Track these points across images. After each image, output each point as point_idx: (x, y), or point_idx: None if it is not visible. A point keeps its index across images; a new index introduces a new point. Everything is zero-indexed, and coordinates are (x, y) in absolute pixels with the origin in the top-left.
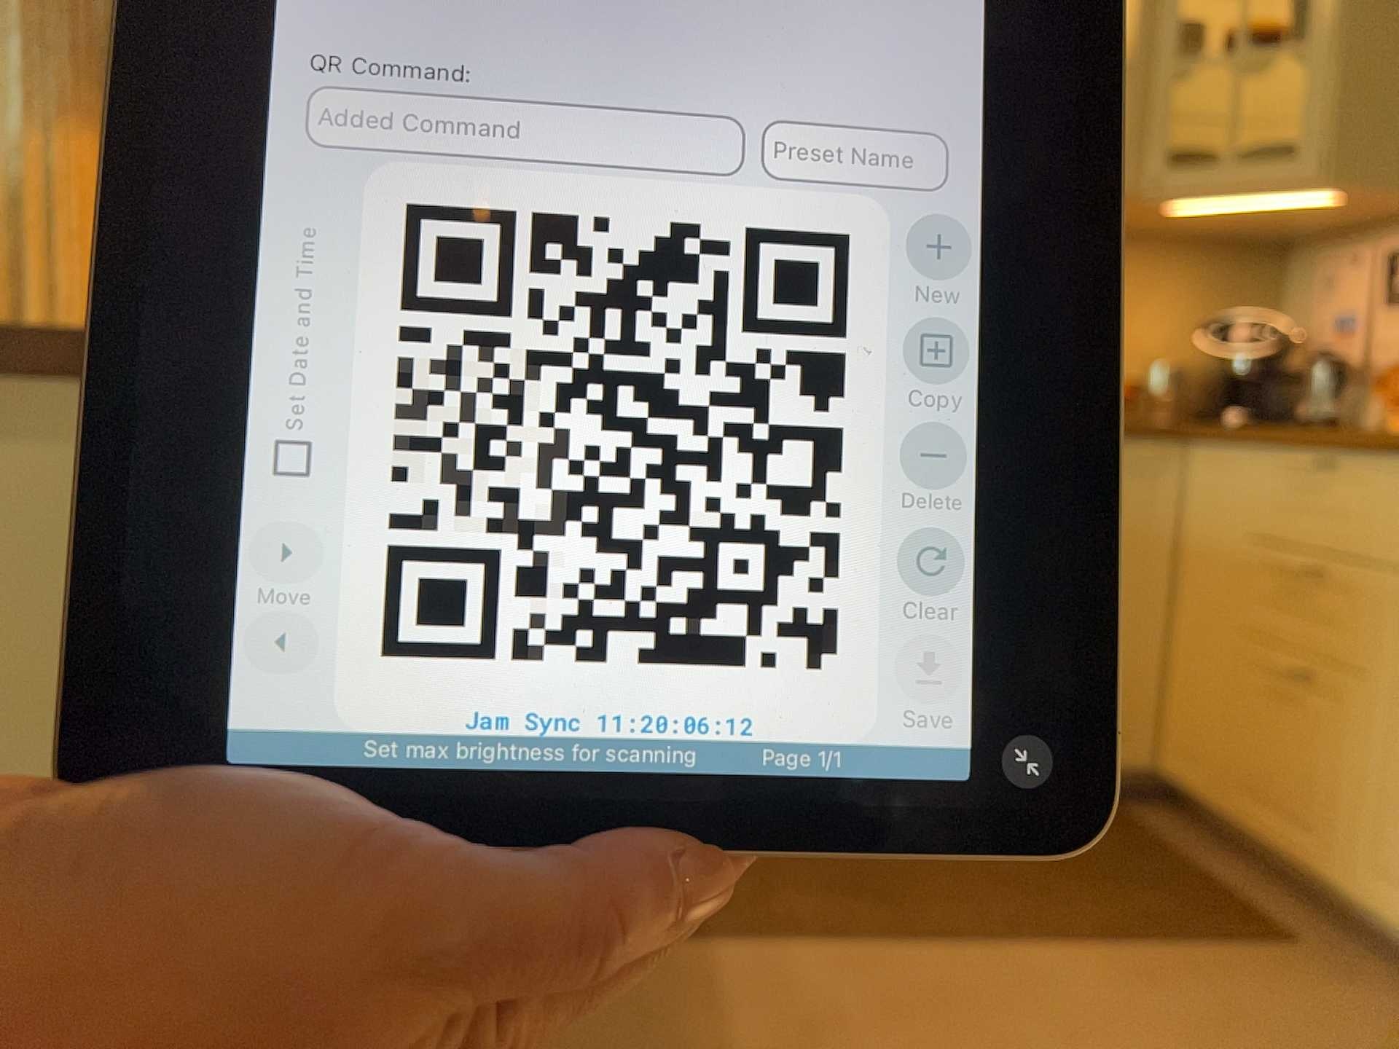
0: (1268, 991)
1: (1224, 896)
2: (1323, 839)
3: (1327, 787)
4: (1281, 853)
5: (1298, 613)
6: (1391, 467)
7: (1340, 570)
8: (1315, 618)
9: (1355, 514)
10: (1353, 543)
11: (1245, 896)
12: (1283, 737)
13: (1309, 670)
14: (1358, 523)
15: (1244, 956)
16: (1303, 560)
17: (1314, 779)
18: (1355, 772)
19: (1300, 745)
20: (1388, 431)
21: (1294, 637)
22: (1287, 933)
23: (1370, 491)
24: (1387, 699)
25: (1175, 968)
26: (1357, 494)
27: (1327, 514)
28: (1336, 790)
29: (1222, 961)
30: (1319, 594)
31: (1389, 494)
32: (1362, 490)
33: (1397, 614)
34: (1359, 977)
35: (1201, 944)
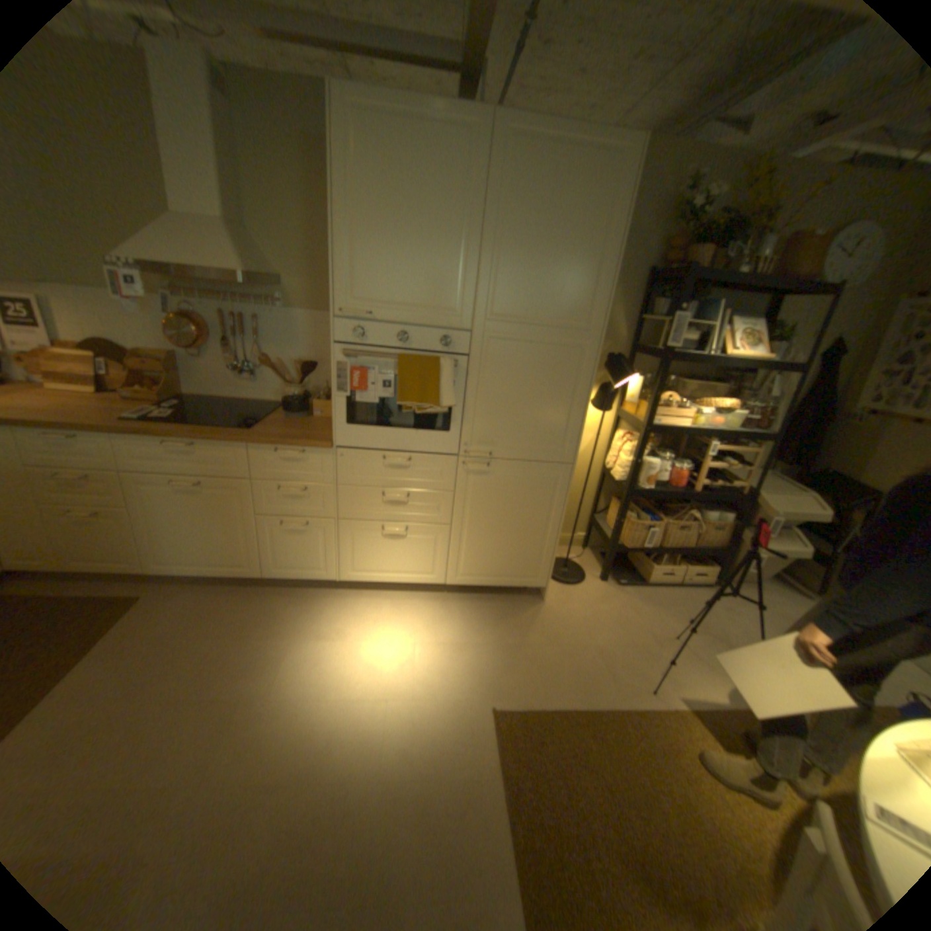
0: (147, 622)
1: (91, 602)
2: (123, 563)
3: (118, 547)
4: (103, 574)
5: (73, 494)
6: (104, 439)
7: (91, 476)
8: (84, 494)
9: (91, 455)
10: (94, 466)
11: (96, 596)
12: (86, 538)
13: (89, 512)
14: (94, 459)
15: (126, 618)
16: (66, 474)
17: (110, 547)
18: (130, 539)
19: (97, 538)
20: (92, 423)
21: (75, 503)
22: (127, 598)
23: (96, 447)
24: (135, 514)
25: (113, 641)
26: (89, 448)
27: (73, 456)
28: (123, 547)
29: (122, 626)
30: (82, 485)
31: (107, 448)
32: (90, 446)
33: (128, 487)
34: (161, 595)
35: (110, 626)
